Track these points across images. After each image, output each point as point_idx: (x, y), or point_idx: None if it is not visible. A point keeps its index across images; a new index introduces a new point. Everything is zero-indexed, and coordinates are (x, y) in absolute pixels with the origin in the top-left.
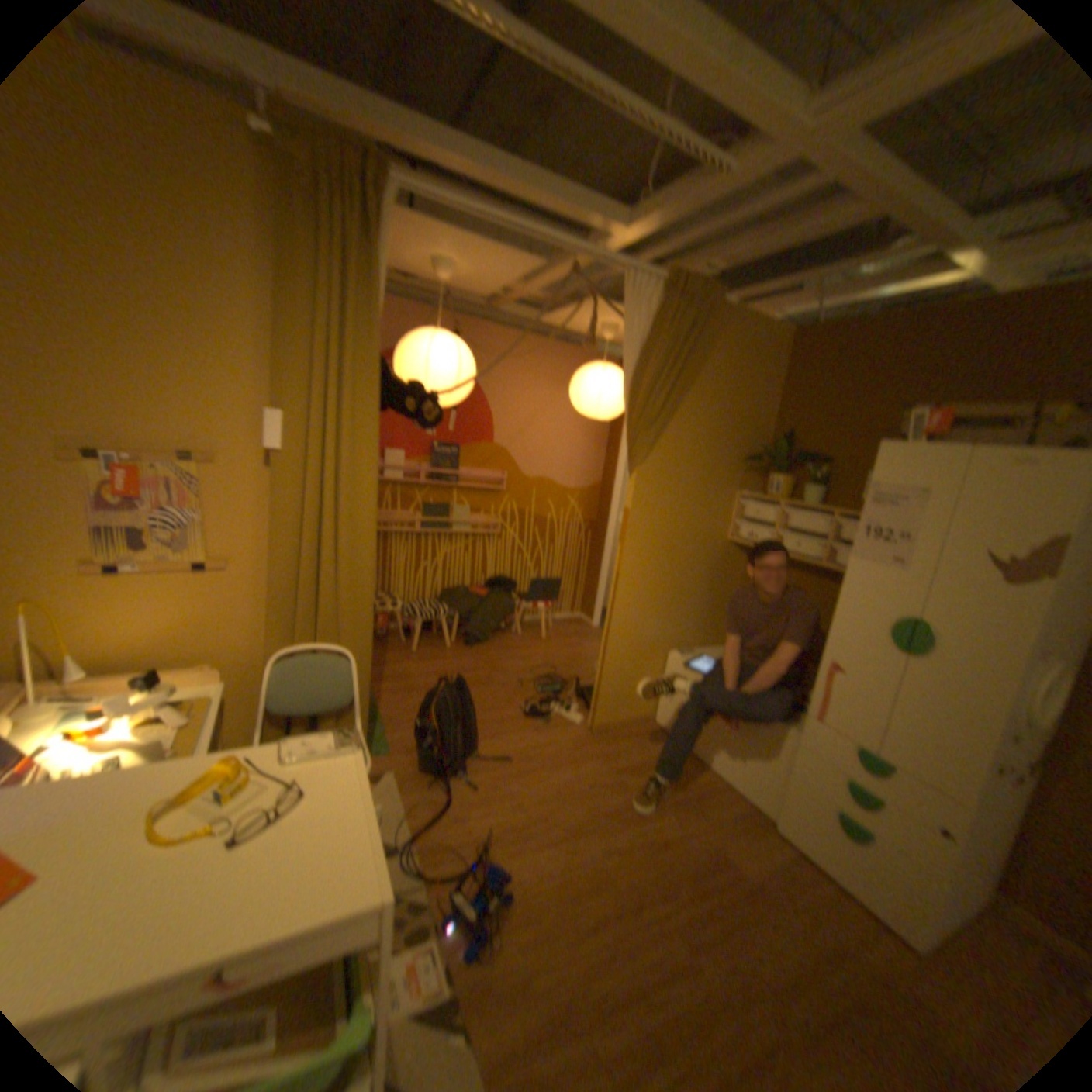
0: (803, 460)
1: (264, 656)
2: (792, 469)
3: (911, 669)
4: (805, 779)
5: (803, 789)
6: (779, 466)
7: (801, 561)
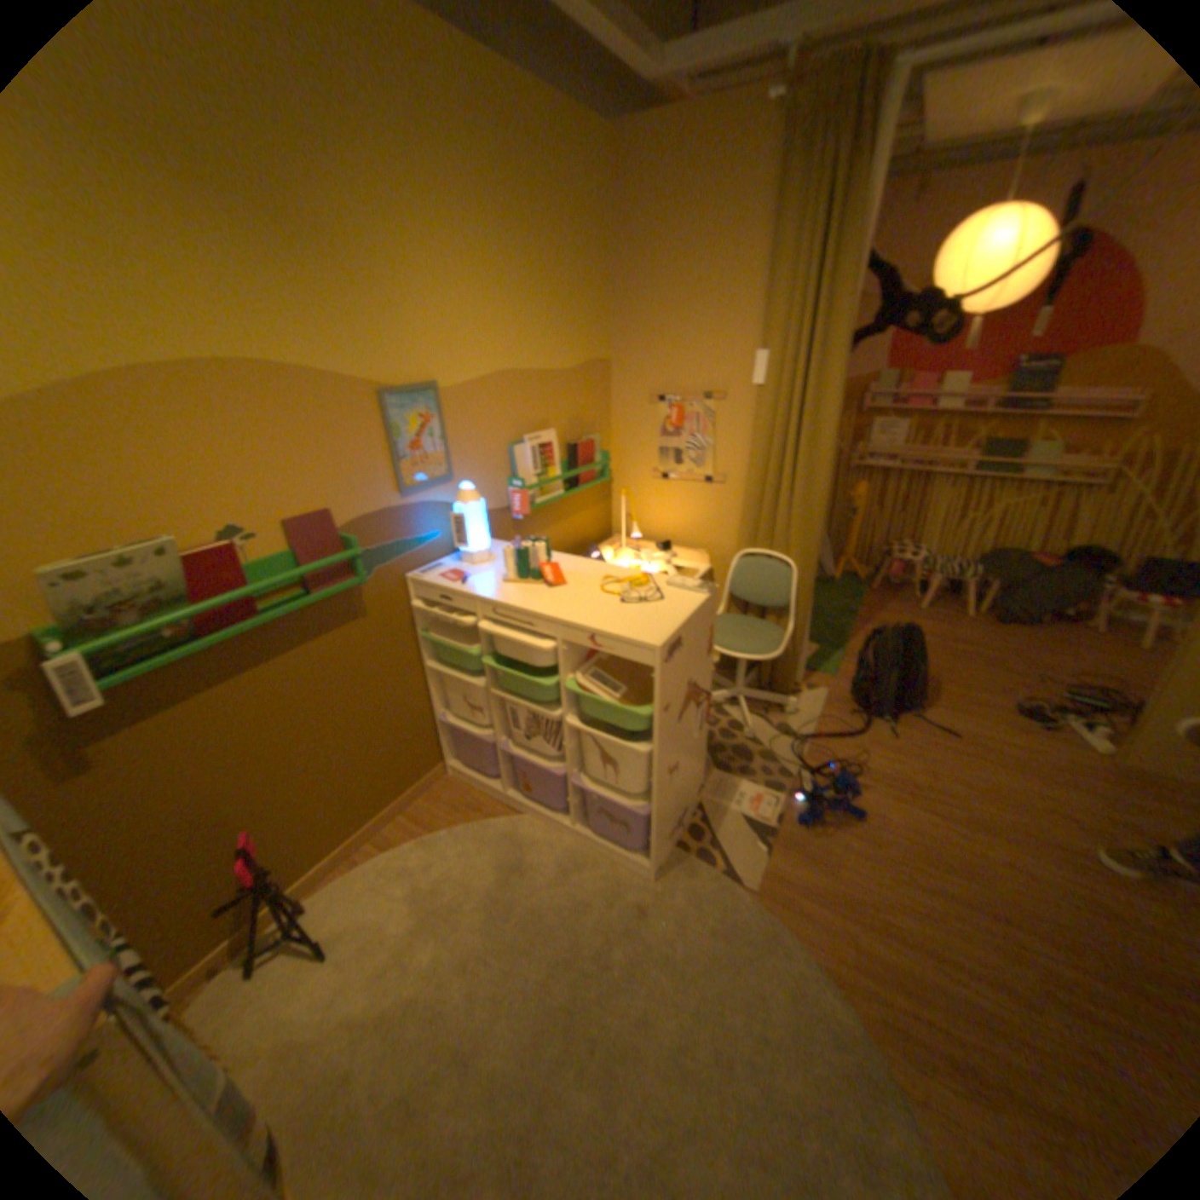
0: None
1: (738, 552)
2: None
3: None
4: None
5: None
6: None
7: None
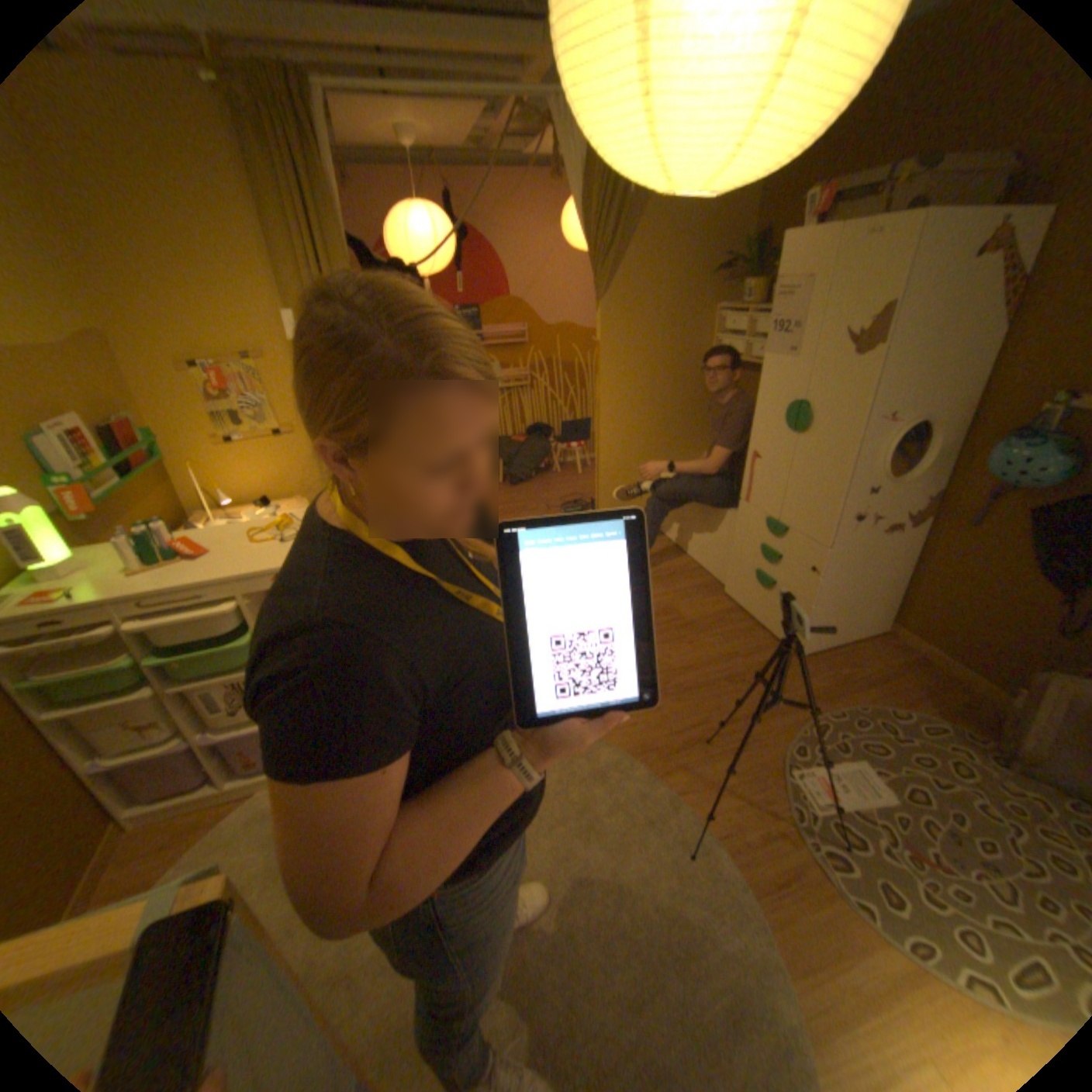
0: (771, 257)
1: None
2: (769, 269)
3: (797, 445)
4: (738, 548)
5: (737, 556)
6: (750, 268)
7: (762, 364)
